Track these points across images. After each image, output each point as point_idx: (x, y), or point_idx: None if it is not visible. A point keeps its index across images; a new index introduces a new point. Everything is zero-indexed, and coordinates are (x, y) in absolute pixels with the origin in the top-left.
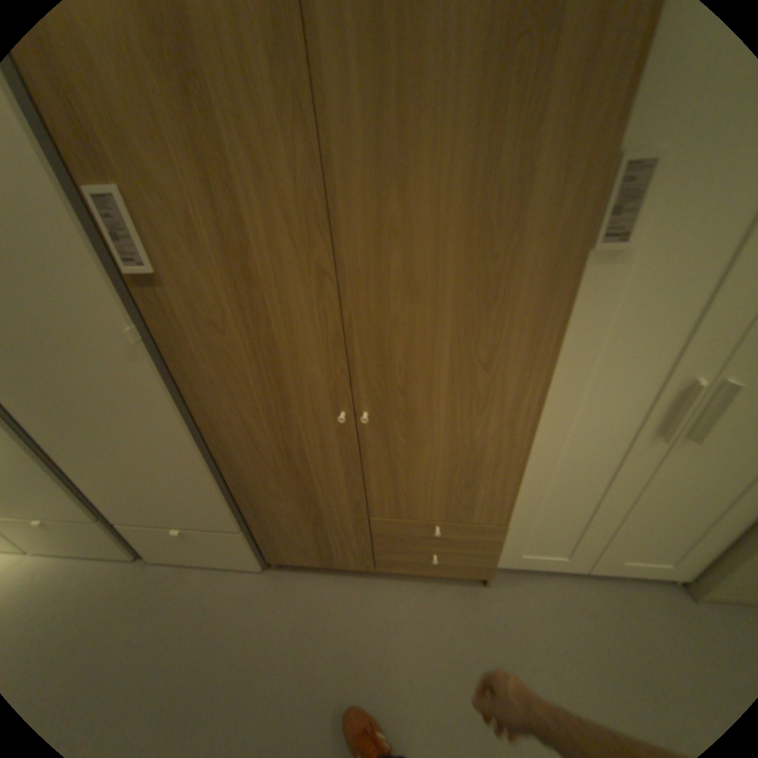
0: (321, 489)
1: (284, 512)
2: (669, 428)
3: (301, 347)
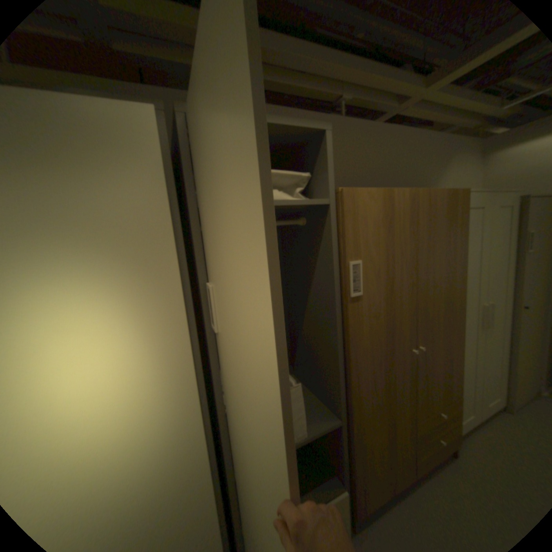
0: (398, 412)
1: (378, 447)
2: (484, 326)
3: (403, 319)
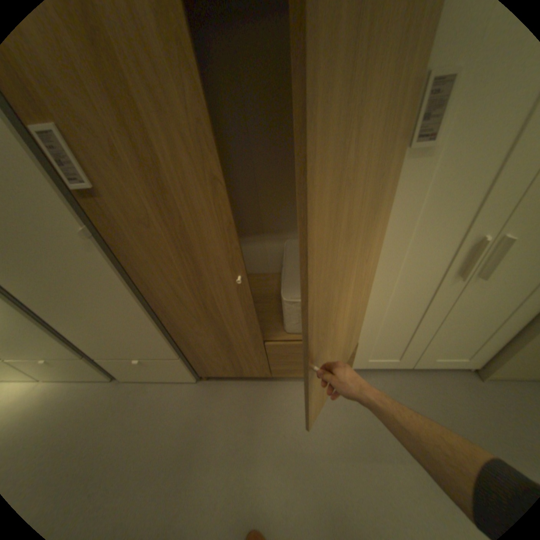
0: (229, 327)
1: (206, 344)
2: (465, 271)
3: (204, 233)
